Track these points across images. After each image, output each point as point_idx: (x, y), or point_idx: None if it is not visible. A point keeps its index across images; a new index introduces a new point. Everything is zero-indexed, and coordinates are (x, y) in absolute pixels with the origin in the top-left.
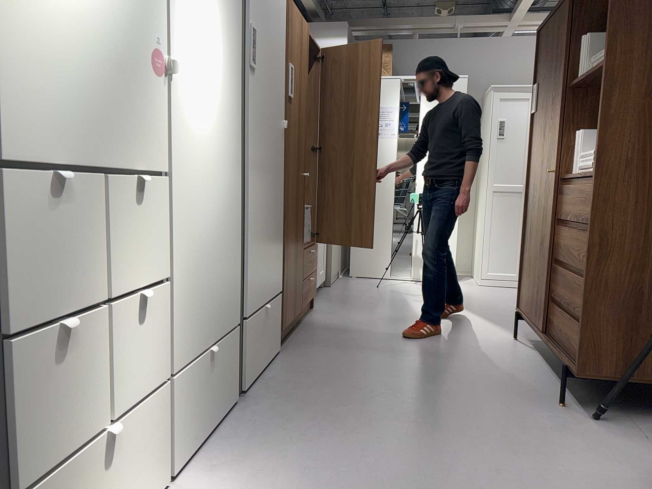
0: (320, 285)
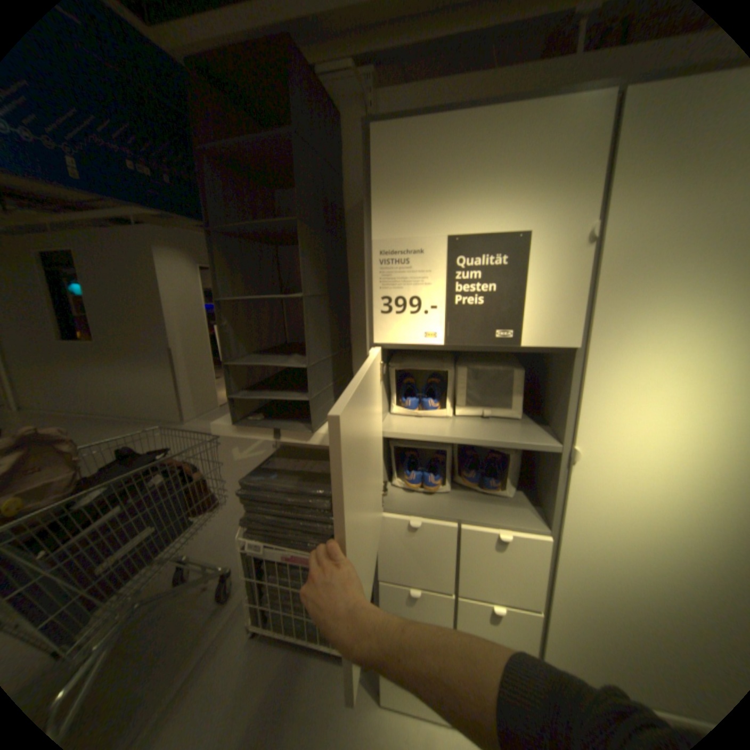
0: None
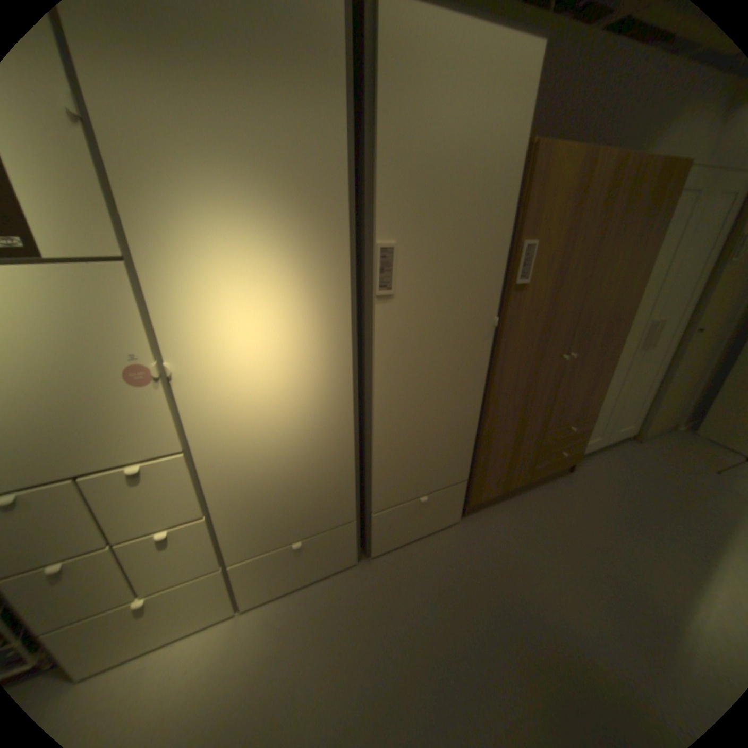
0: (618, 442)
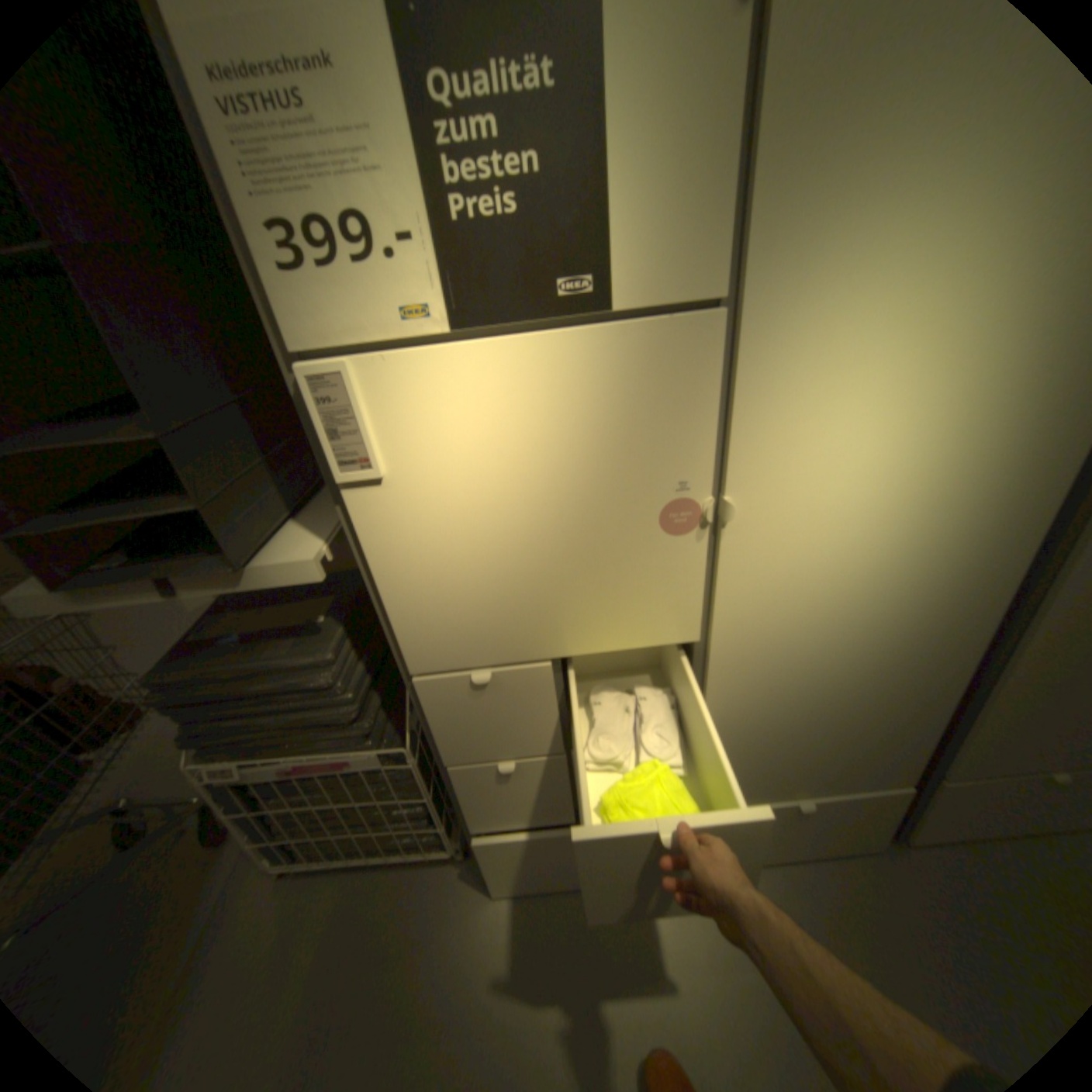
0: None
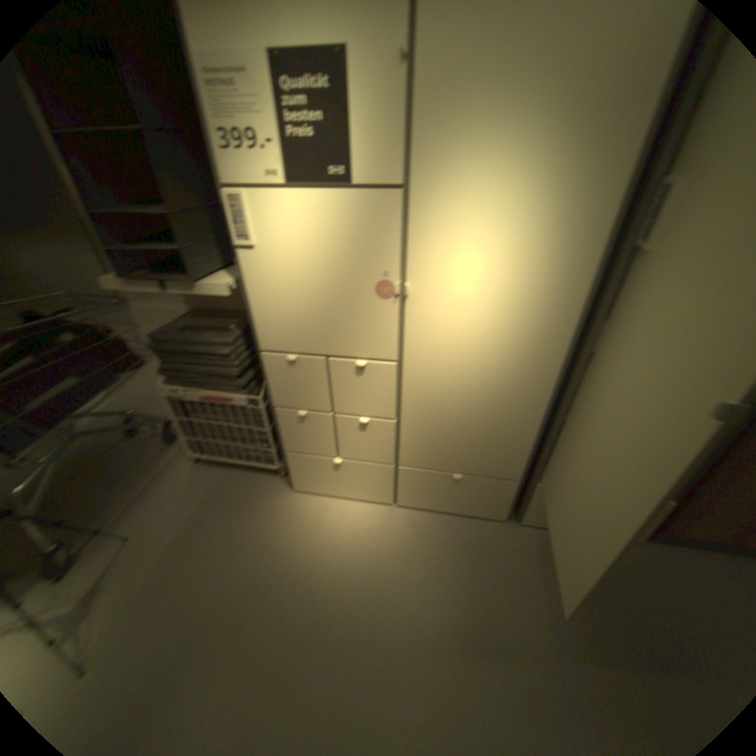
0: None
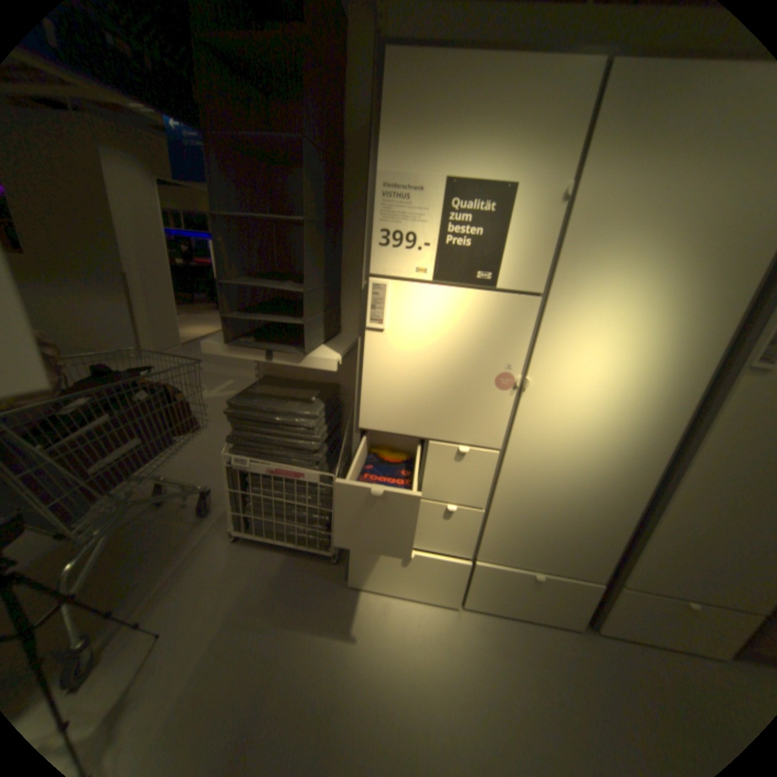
0: None
